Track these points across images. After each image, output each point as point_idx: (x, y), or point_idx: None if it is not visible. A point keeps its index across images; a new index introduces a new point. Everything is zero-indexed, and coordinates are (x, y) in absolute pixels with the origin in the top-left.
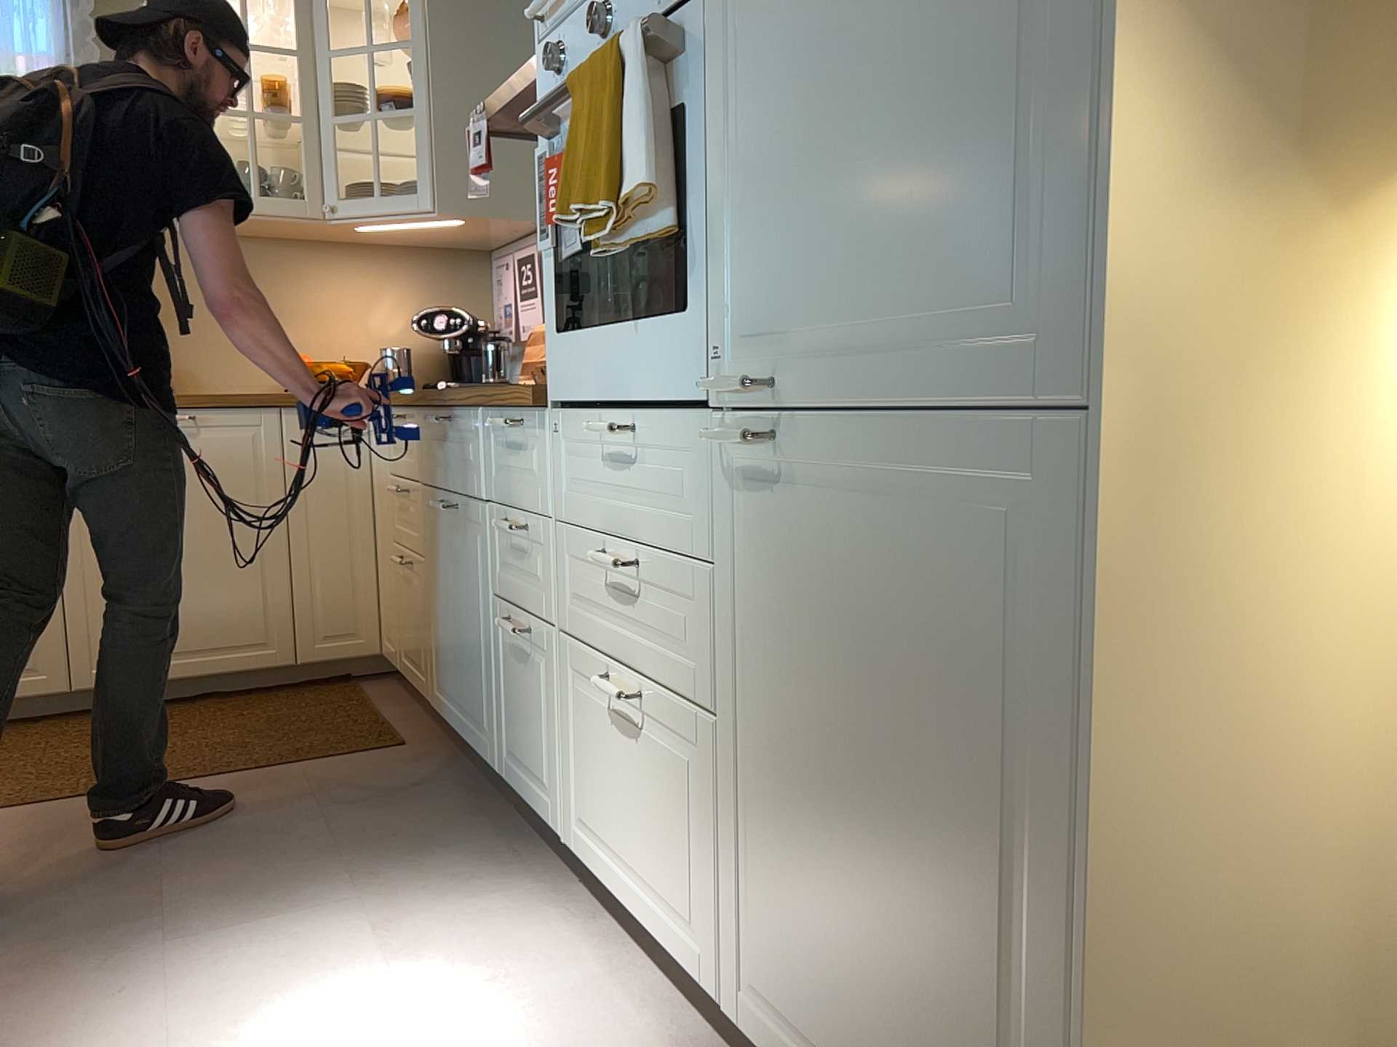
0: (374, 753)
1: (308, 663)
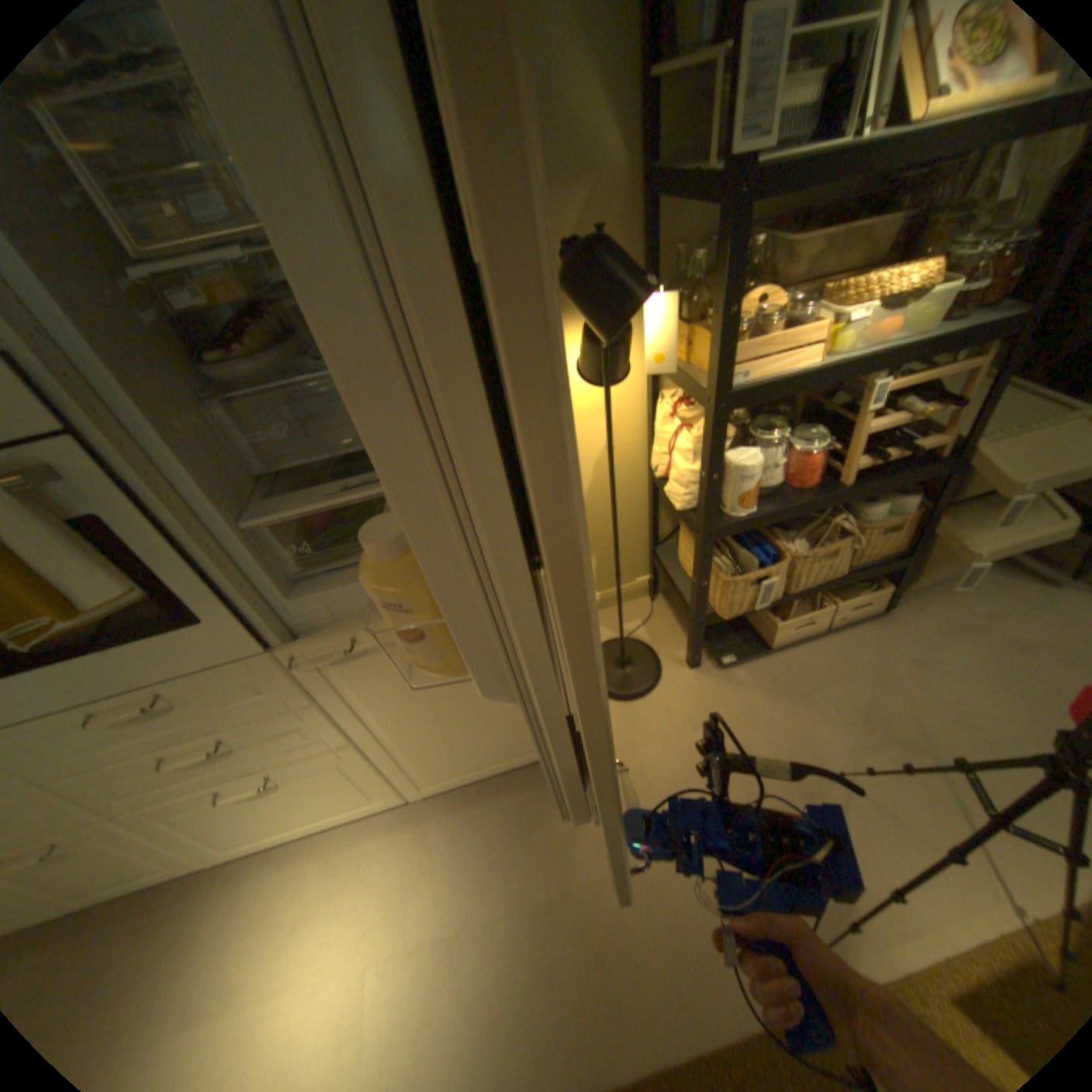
0: None
1: None
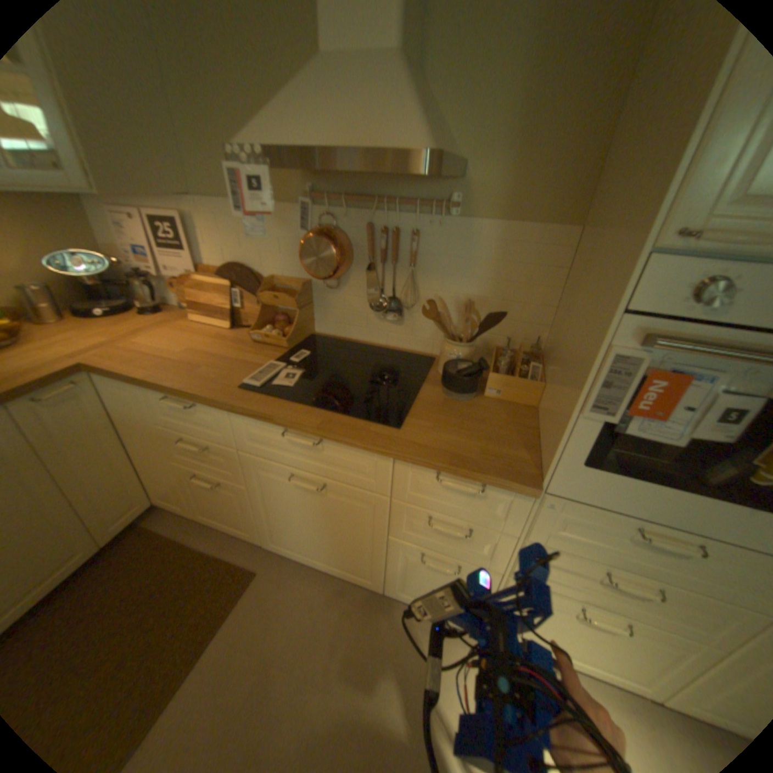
0: (245, 593)
1: (107, 542)
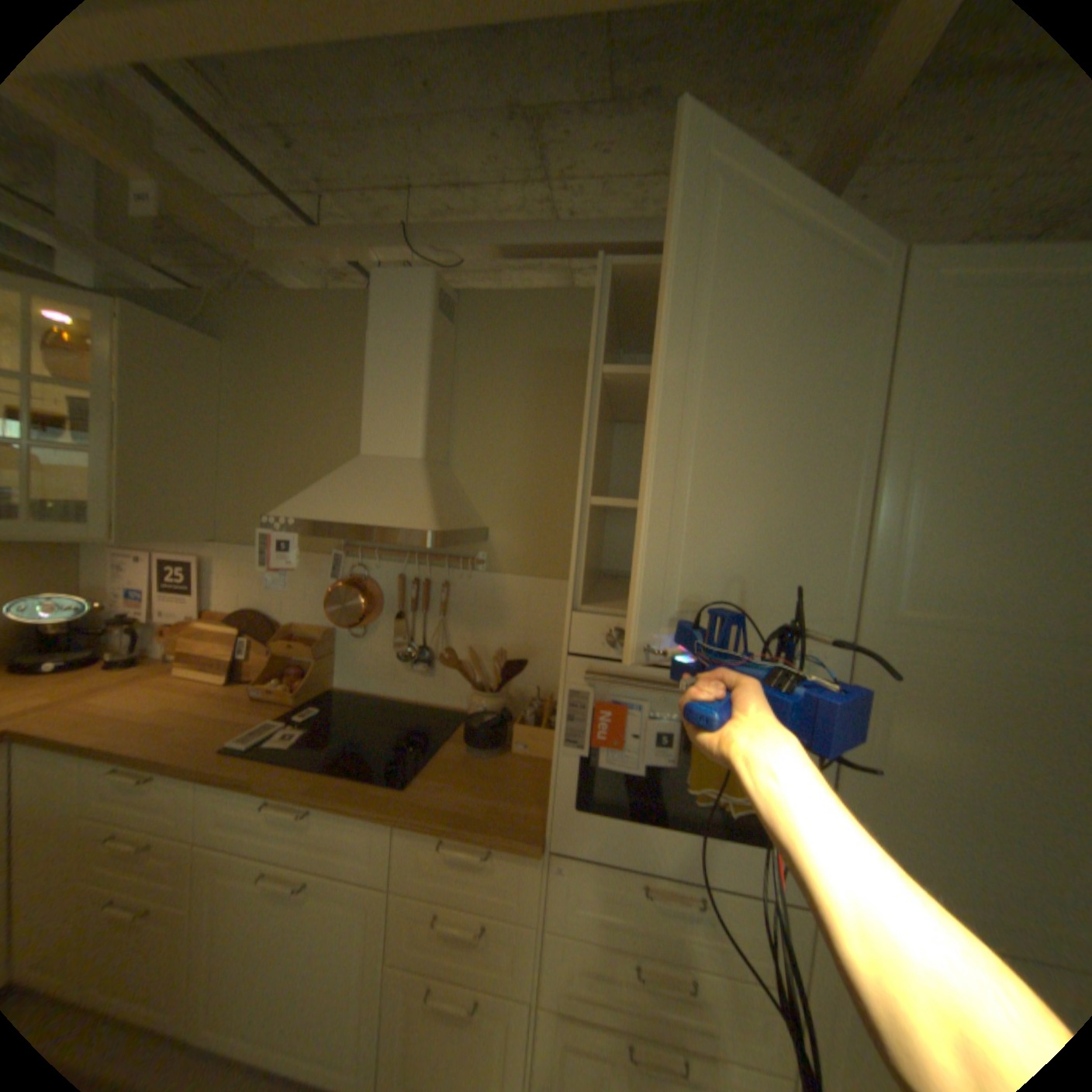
0: None
1: None
